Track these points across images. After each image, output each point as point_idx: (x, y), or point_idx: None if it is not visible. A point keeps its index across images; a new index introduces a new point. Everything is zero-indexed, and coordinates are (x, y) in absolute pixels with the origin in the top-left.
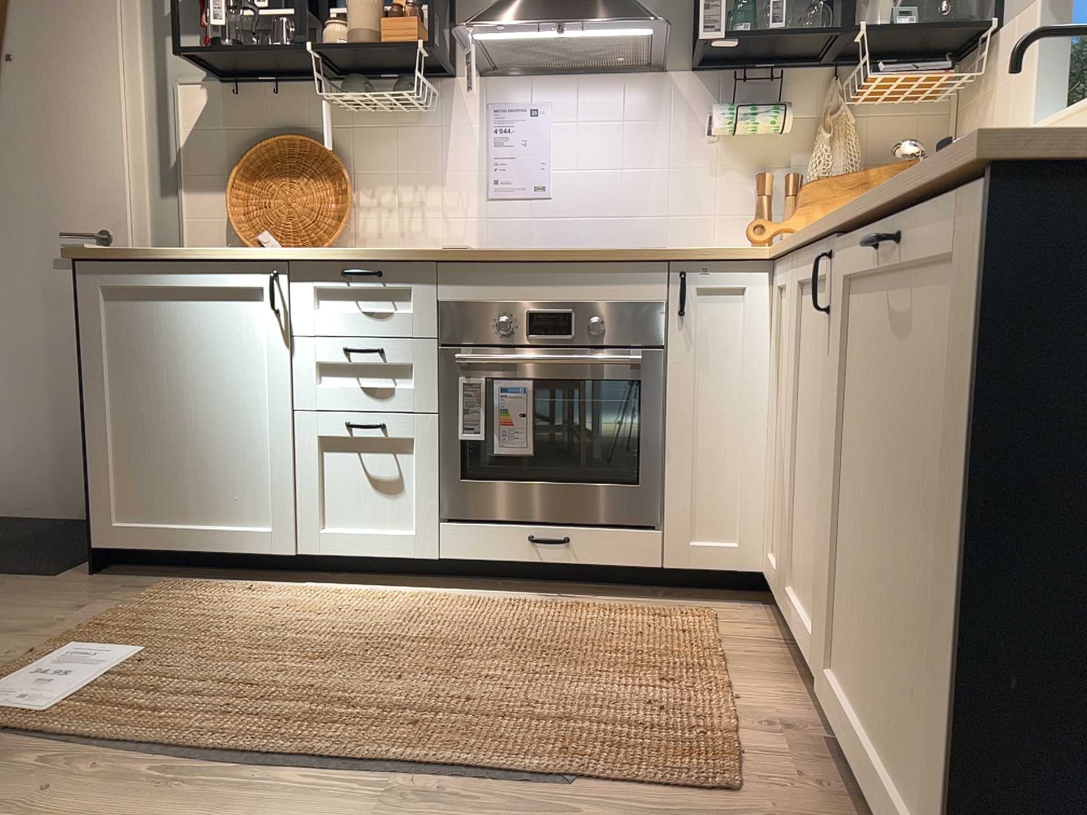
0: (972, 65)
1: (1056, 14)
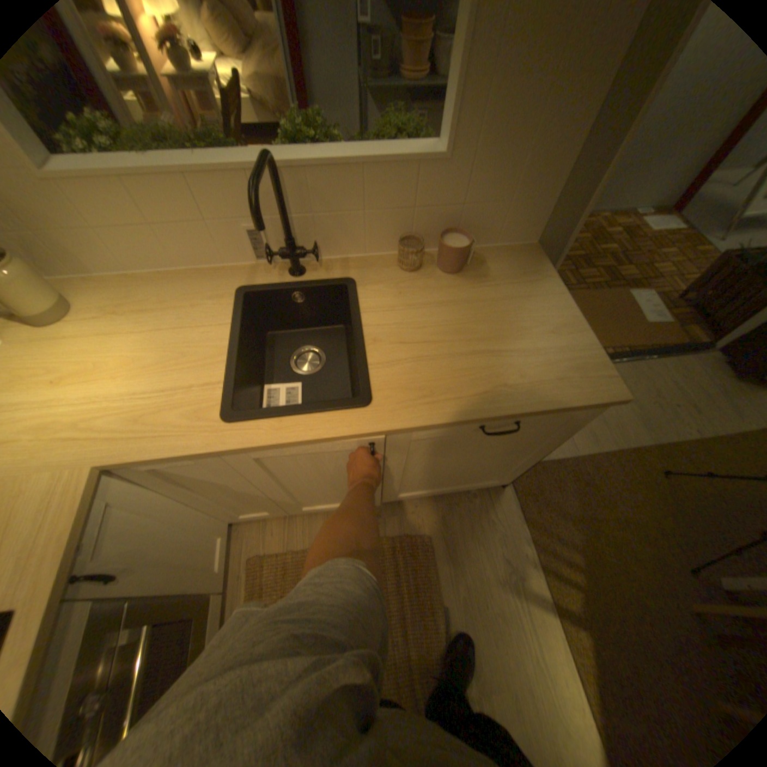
0: None
1: None
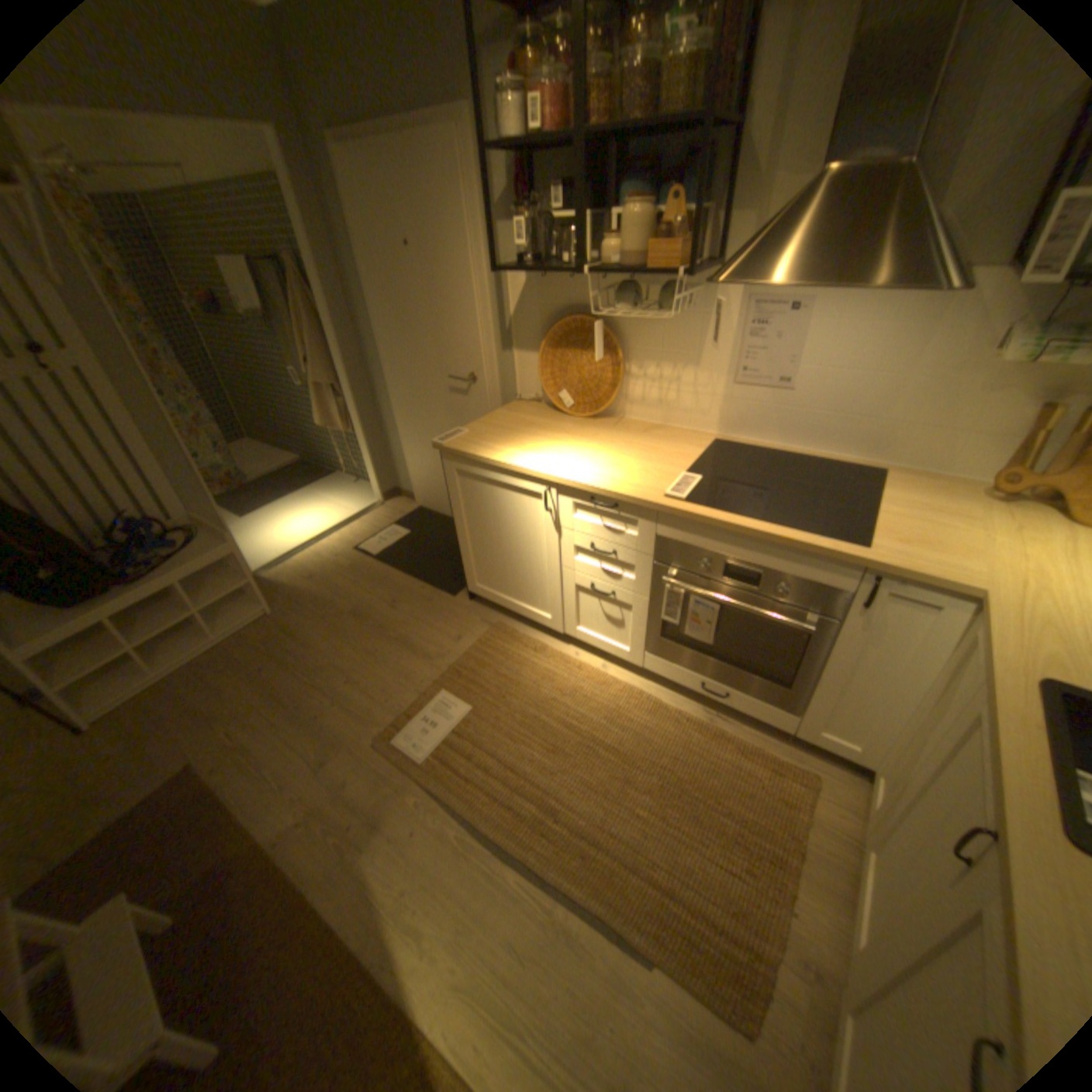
0: None
1: None
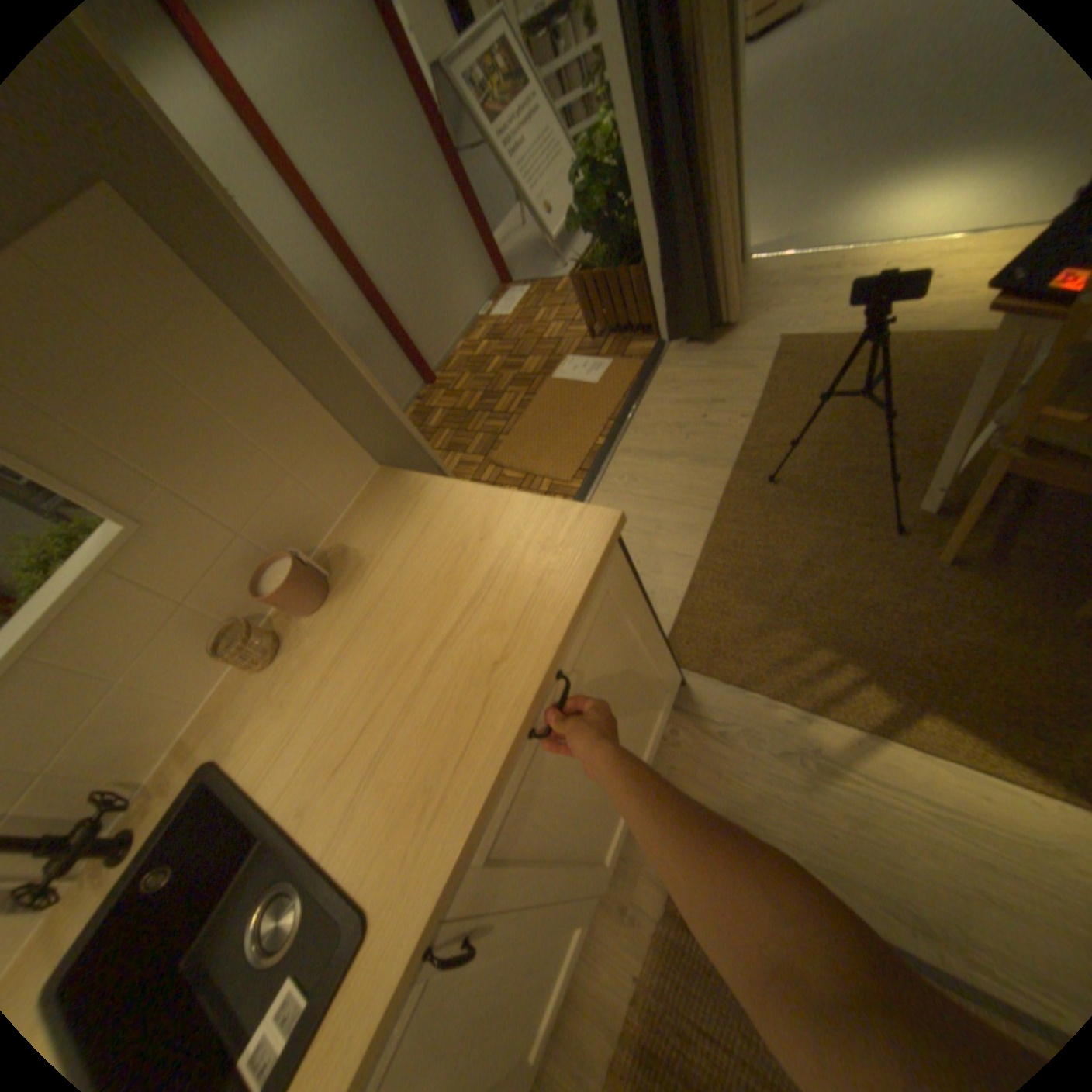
0: None
1: None
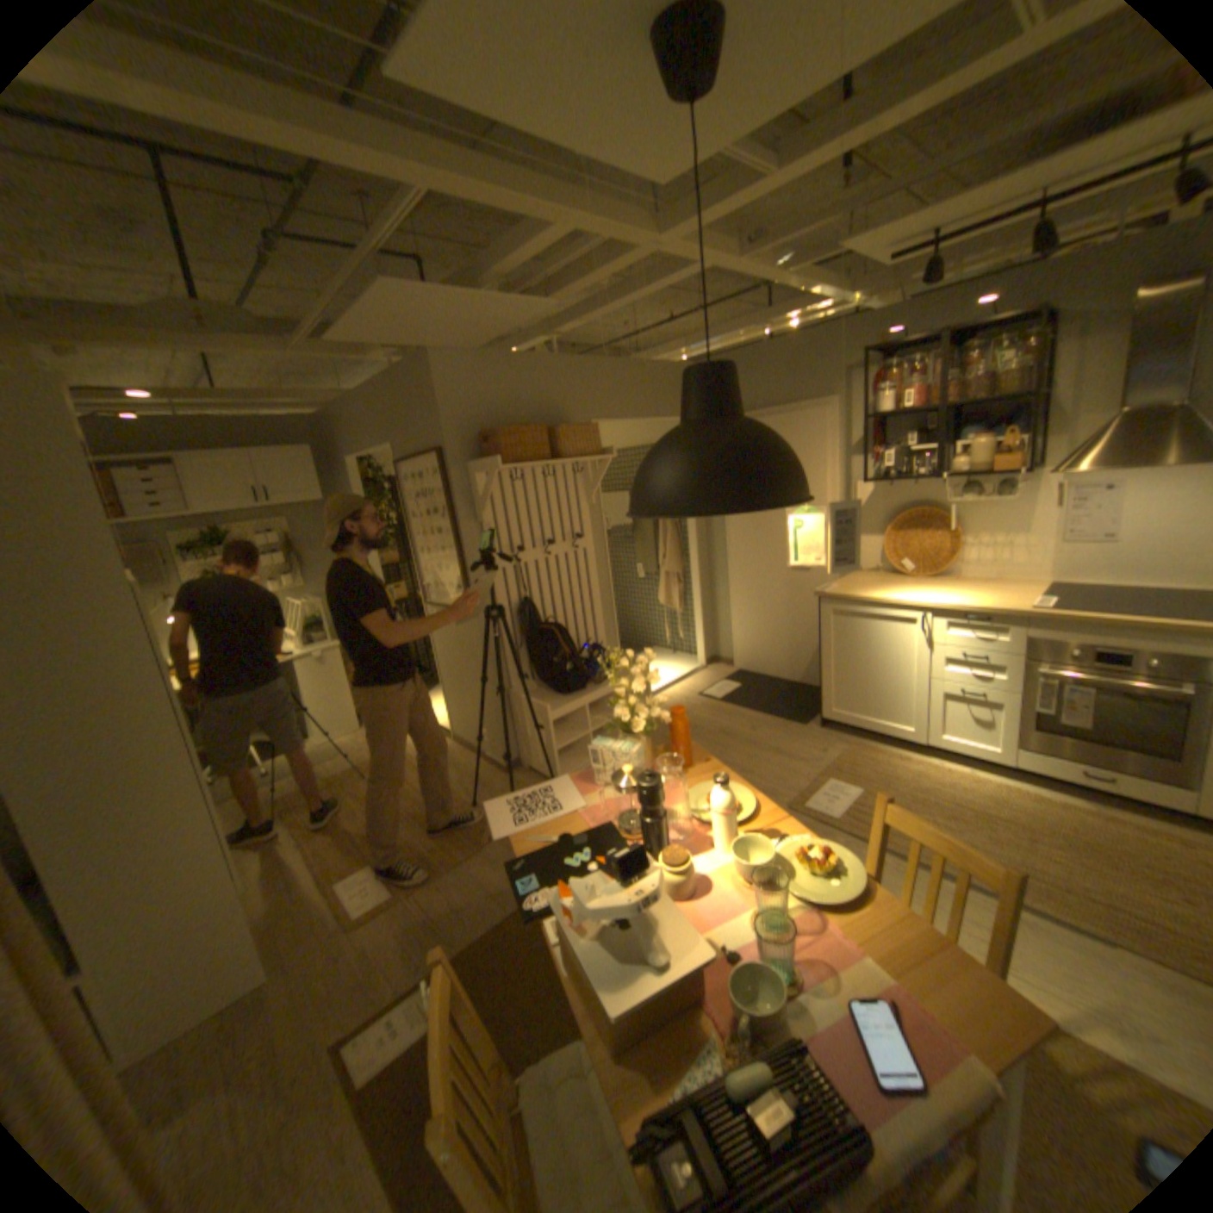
0: None
1: None
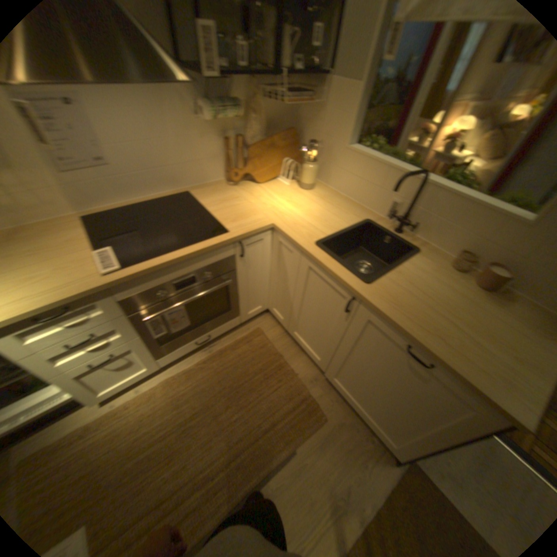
0: (314, 80)
1: (368, 92)
